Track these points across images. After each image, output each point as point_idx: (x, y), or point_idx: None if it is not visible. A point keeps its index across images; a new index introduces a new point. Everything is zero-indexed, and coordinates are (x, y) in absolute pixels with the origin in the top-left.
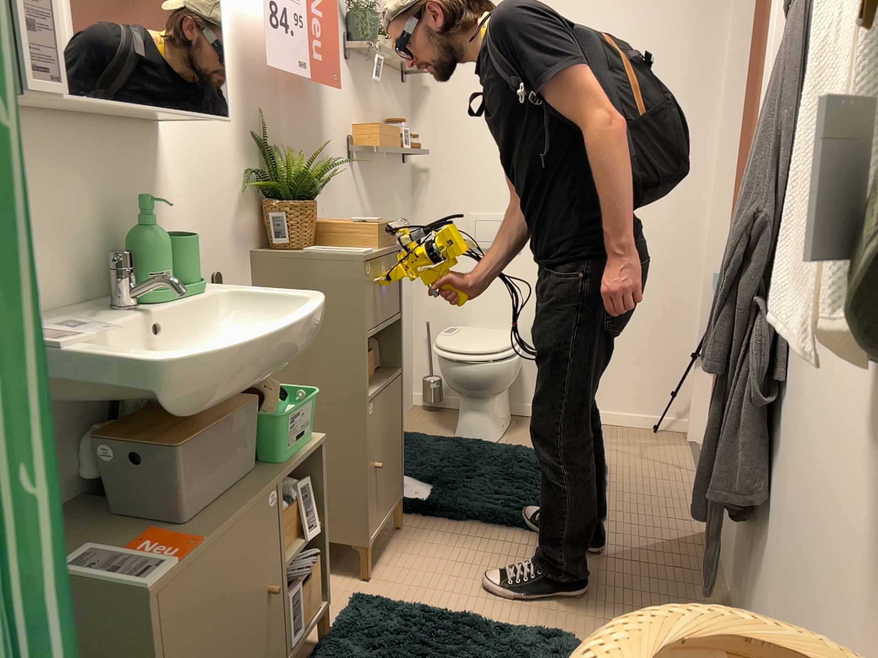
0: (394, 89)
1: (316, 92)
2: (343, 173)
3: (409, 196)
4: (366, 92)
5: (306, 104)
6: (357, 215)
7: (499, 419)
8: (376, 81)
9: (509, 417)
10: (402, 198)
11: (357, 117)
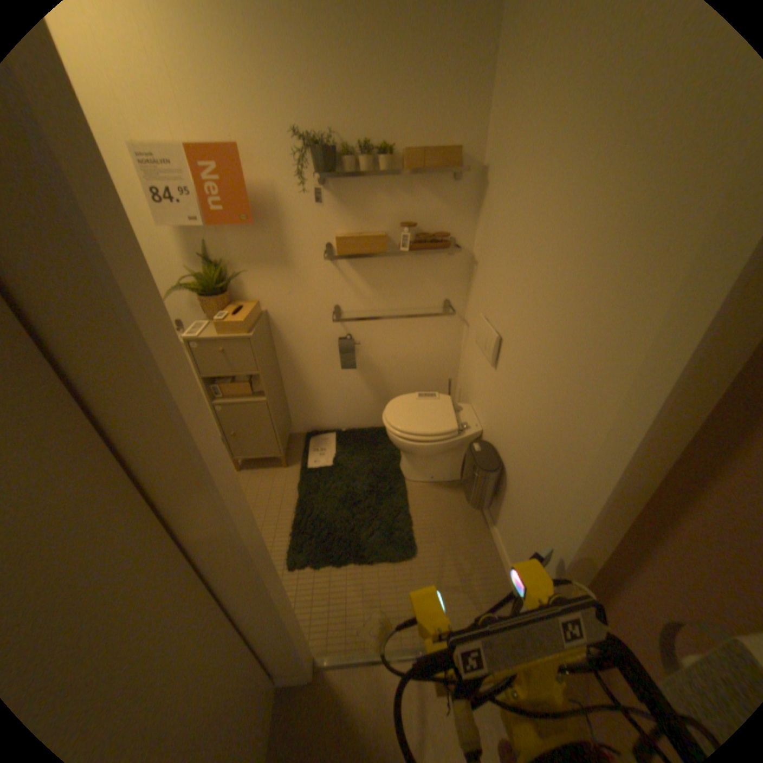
0: (430, 188)
1: (272, 218)
2: (318, 269)
3: (461, 281)
4: (361, 203)
5: (257, 229)
6: (343, 296)
7: (424, 471)
8: (385, 190)
9: (449, 476)
10: (440, 283)
11: (343, 227)
